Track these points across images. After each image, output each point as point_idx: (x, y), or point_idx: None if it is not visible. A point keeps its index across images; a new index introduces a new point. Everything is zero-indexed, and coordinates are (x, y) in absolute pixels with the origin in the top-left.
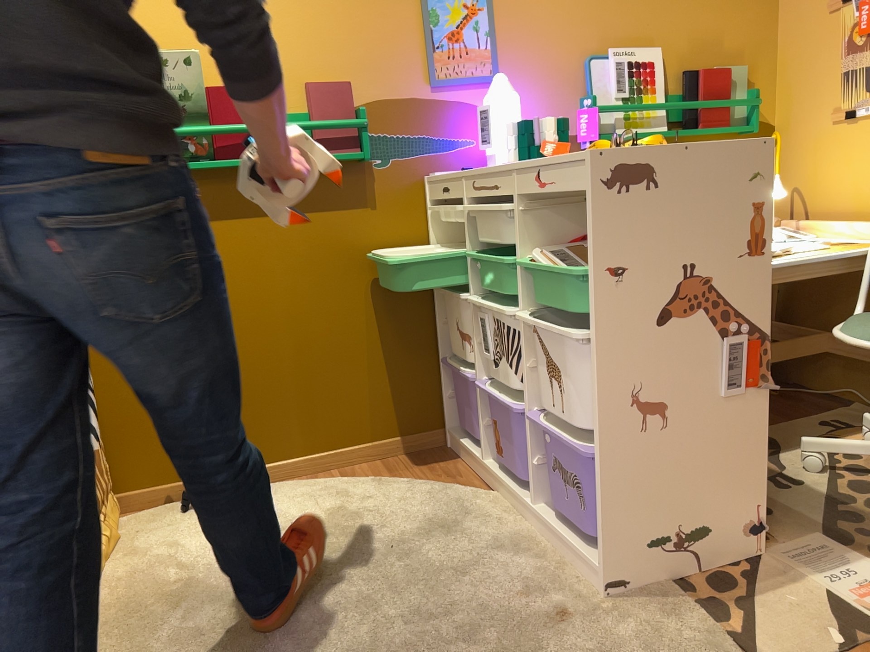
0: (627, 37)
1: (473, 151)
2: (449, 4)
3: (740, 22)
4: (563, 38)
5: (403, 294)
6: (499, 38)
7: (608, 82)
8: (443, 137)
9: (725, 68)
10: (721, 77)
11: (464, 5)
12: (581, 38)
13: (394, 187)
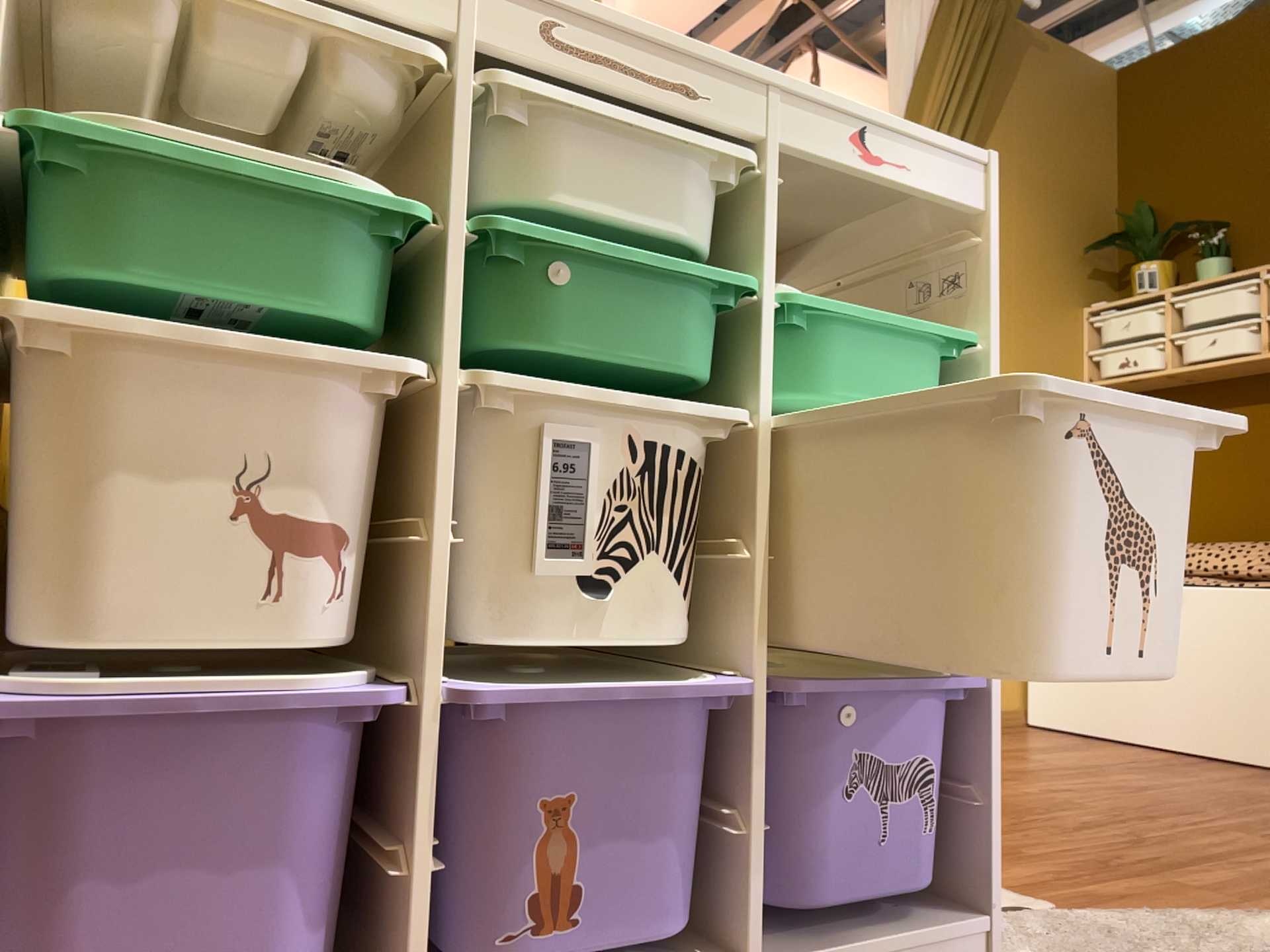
0: None
1: None
2: None
3: None
4: None
5: None
6: None
7: None
8: None
9: None
10: None
11: None
12: None
13: None
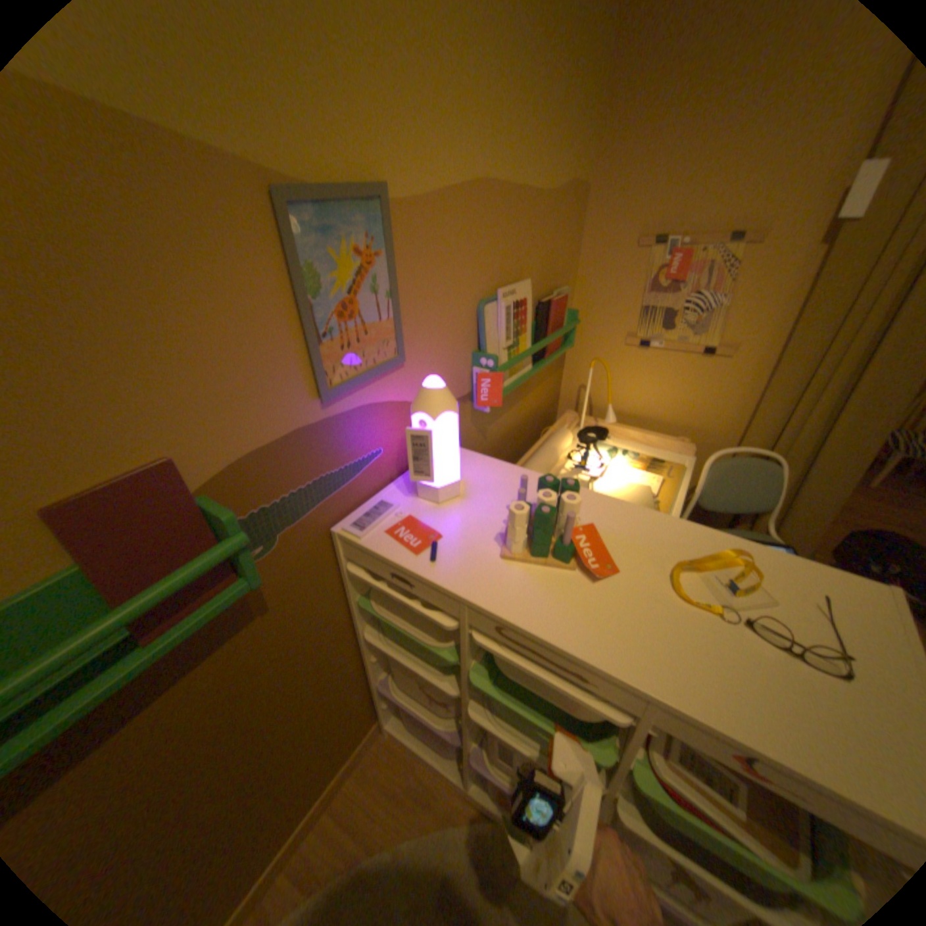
0: (509, 268)
1: (381, 462)
2: (334, 248)
3: (569, 238)
4: (463, 280)
5: (324, 666)
6: (402, 295)
7: (498, 329)
8: (346, 464)
9: (563, 292)
10: (564, 303)
11: (356, 246)
12: (477, 276)
13: (291, 568)
